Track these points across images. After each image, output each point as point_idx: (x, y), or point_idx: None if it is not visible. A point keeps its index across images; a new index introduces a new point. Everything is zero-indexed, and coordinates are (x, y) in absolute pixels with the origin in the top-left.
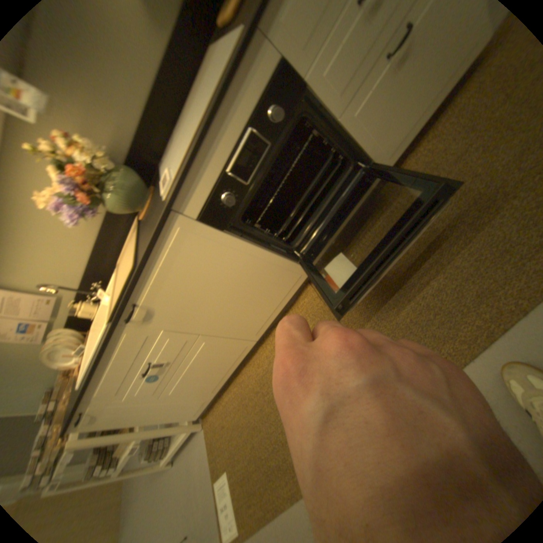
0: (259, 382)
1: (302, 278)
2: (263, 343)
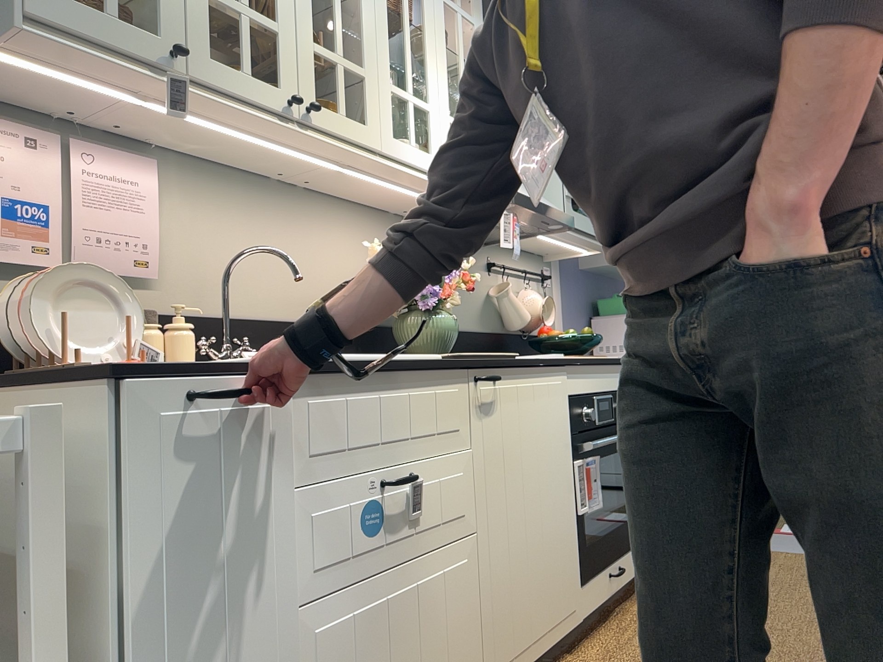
0: None
1: (574, 619)
2: None
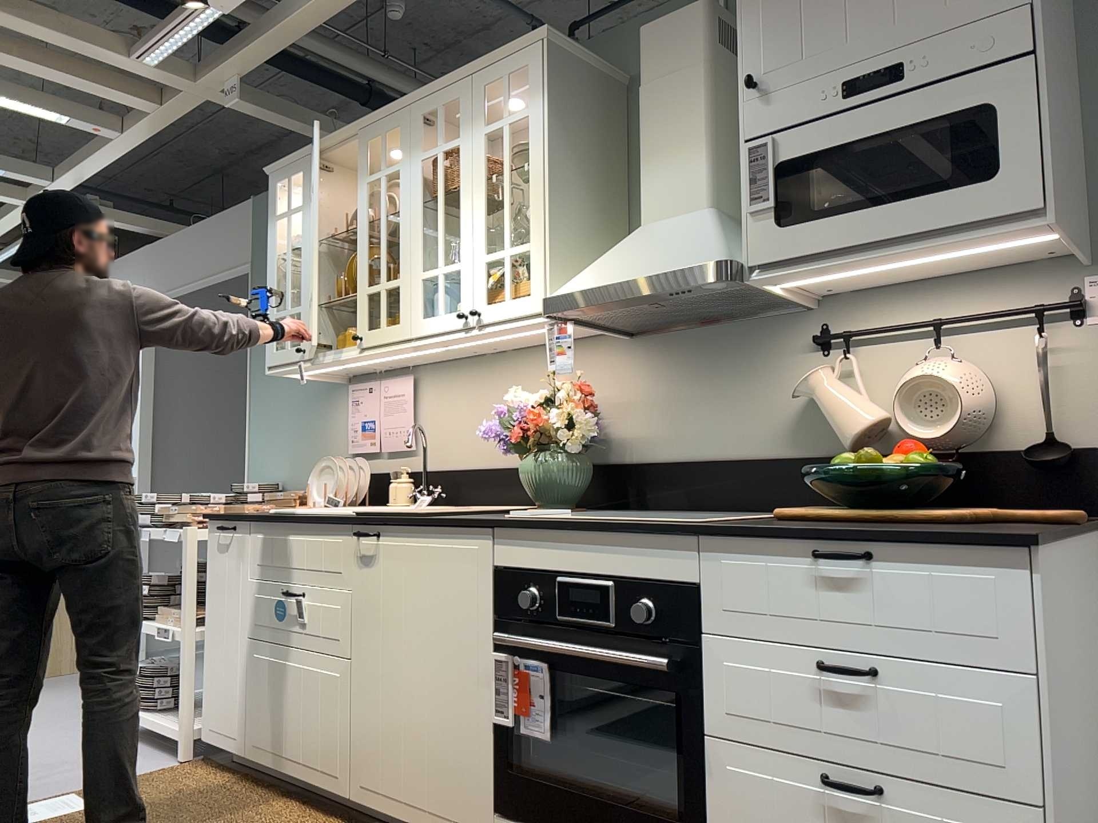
0: None
1: None
2: None
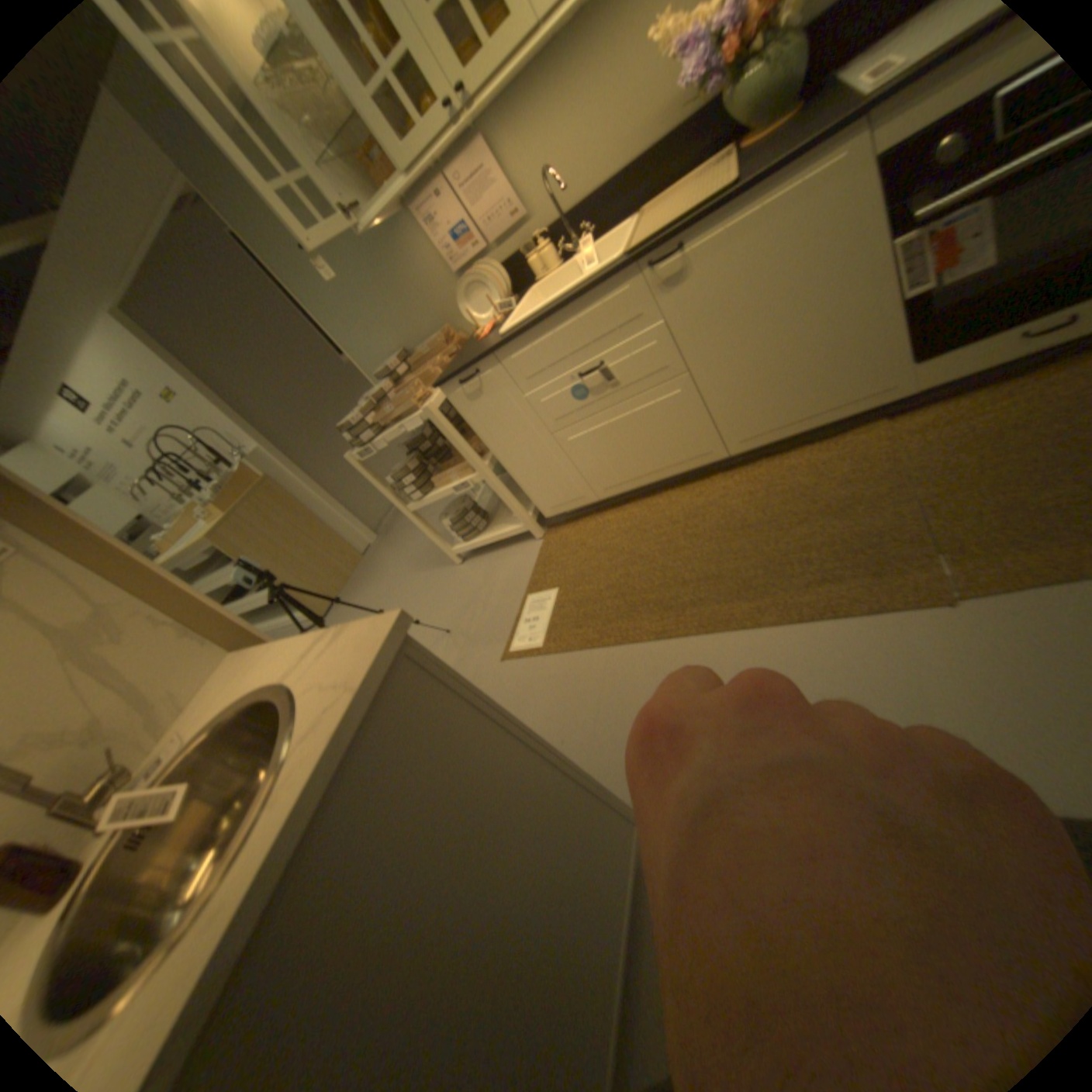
0: (685, 511)
1: (893, 393)
2: (729, 470)
